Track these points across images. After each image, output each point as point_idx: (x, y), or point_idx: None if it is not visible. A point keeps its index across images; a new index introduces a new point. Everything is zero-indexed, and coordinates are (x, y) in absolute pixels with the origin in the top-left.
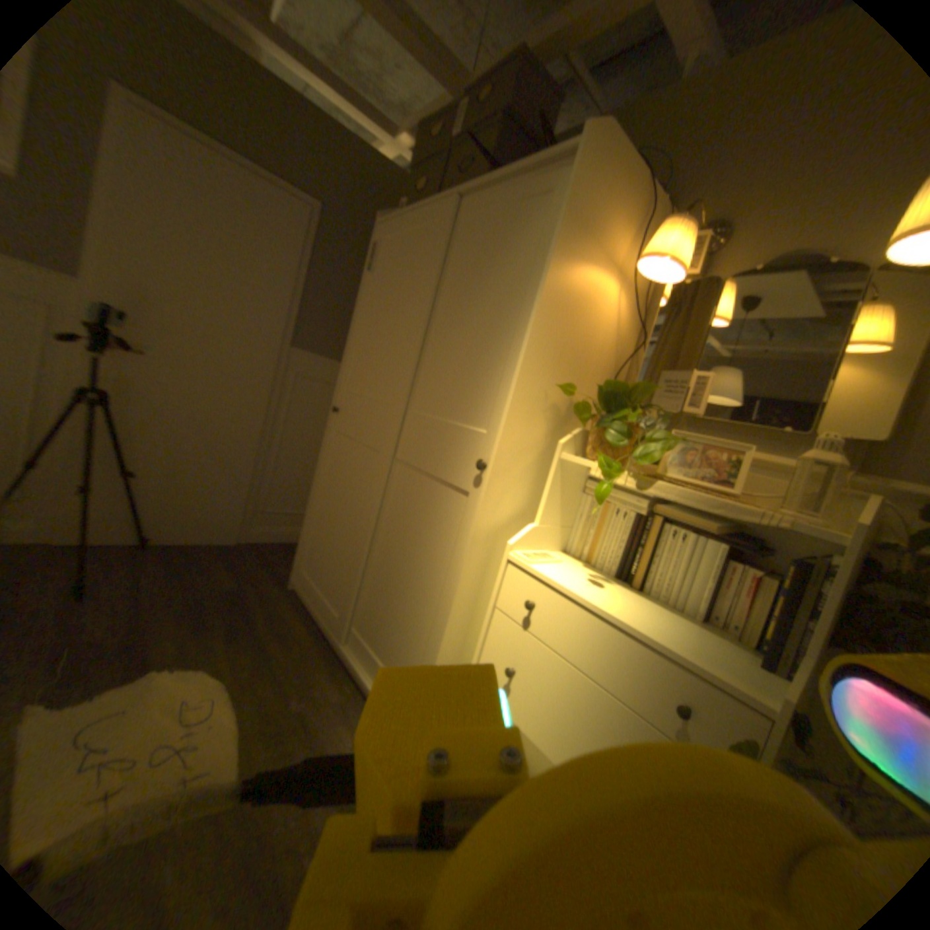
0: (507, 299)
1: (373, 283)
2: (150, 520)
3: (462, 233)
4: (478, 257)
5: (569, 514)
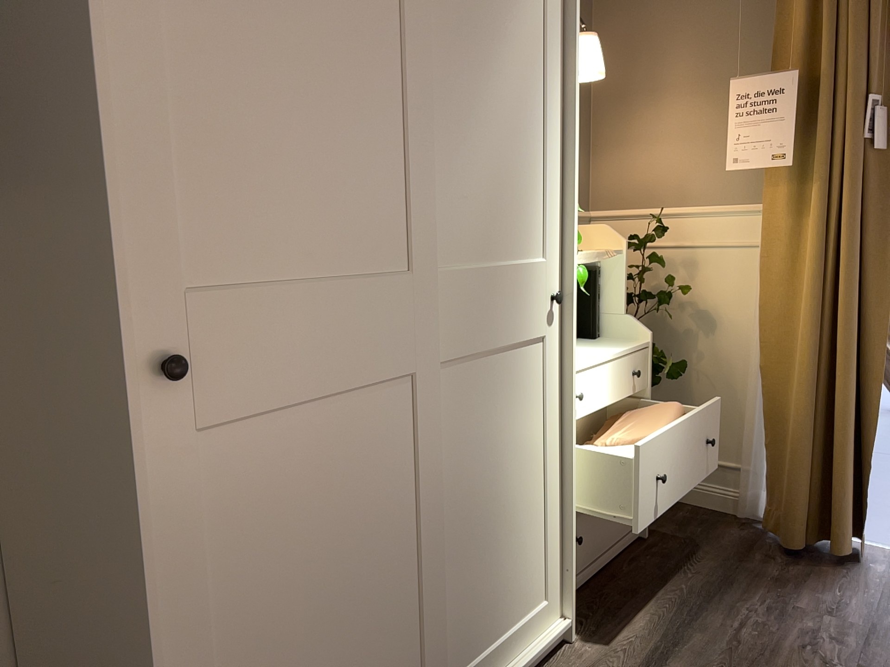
0: (531, 87)
1: None
2: None
3: None
4: None
5: None
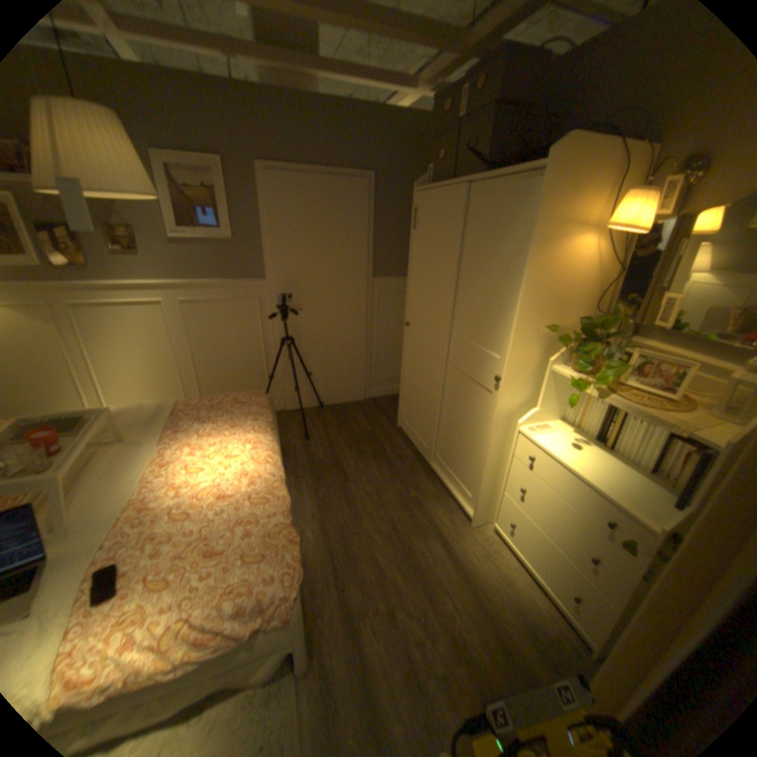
0: (508, 271)
1: (420, 239)
2: (324, 392)
3: (475, 213)
4: (487, 234)
5: (566, 398)
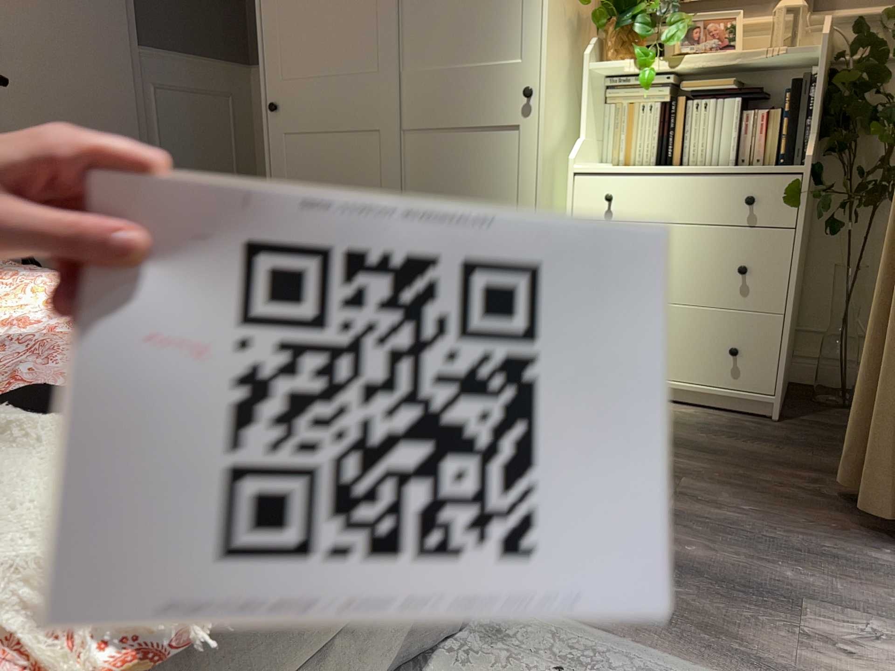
0: None
1: None
2: None
3: None
4: None
5: (600, 129)
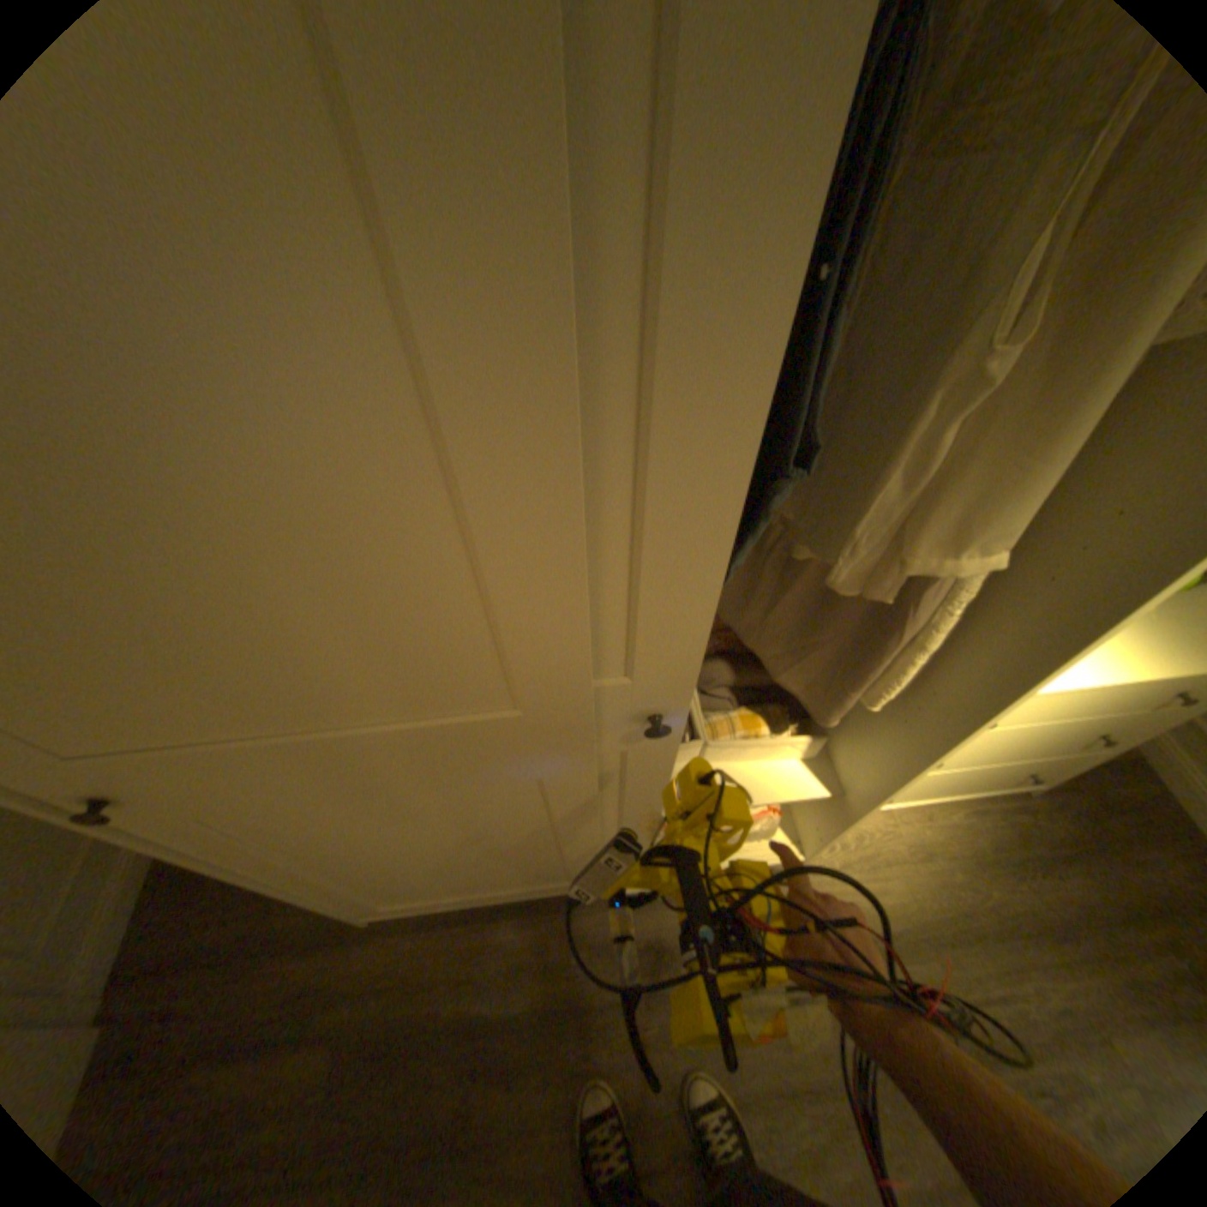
0: None
1: None
2: None
3: None
4: None
5: None
